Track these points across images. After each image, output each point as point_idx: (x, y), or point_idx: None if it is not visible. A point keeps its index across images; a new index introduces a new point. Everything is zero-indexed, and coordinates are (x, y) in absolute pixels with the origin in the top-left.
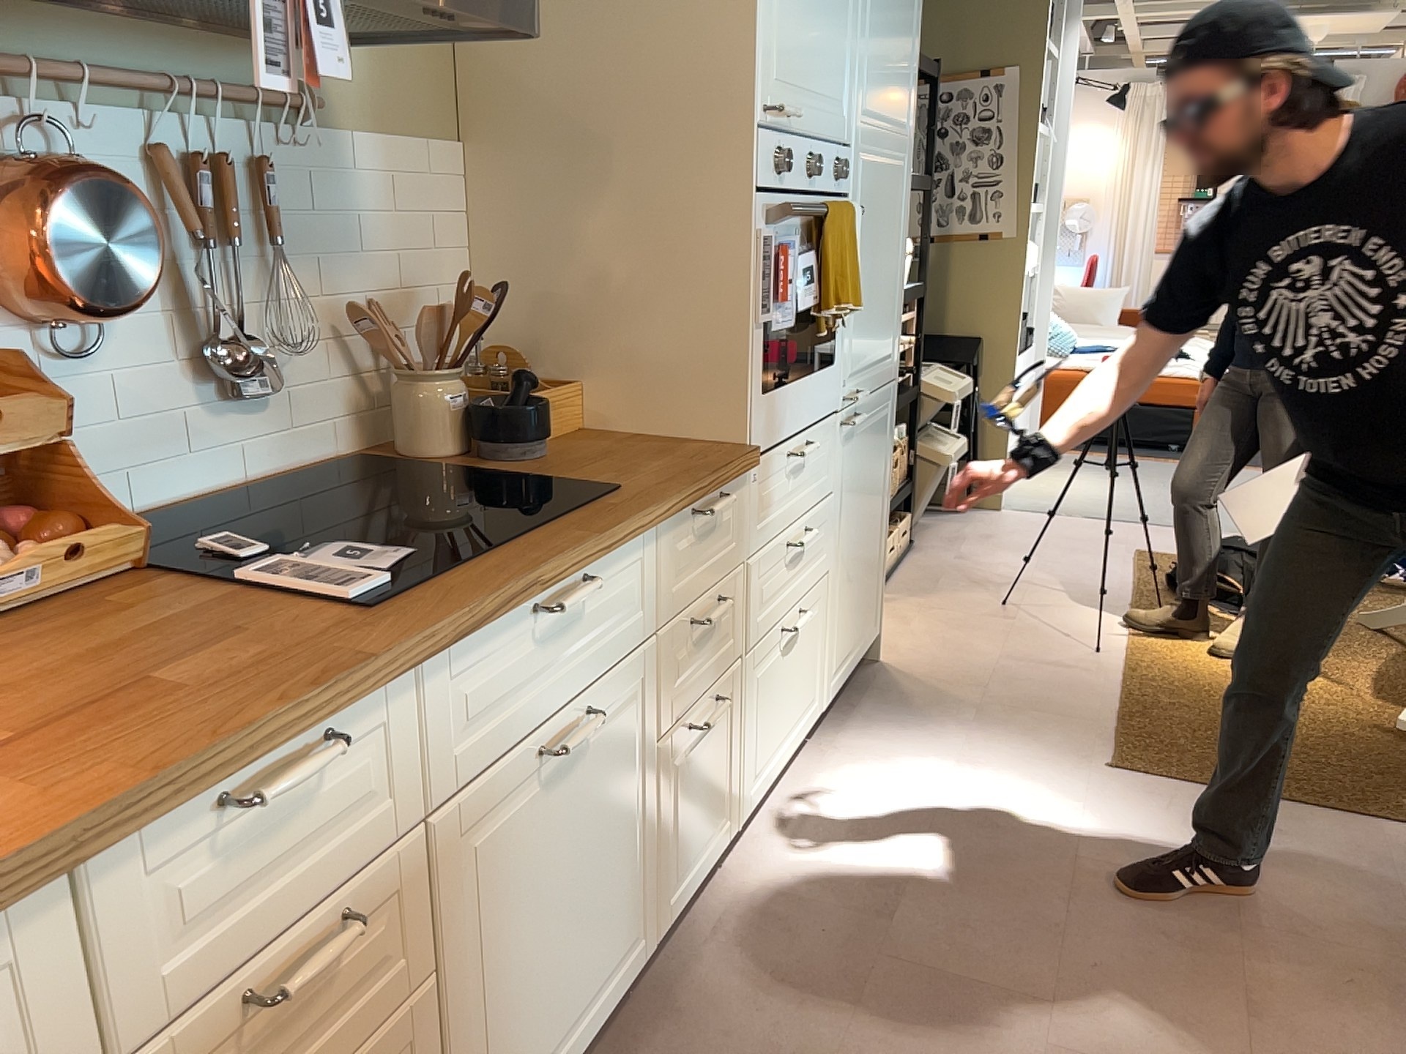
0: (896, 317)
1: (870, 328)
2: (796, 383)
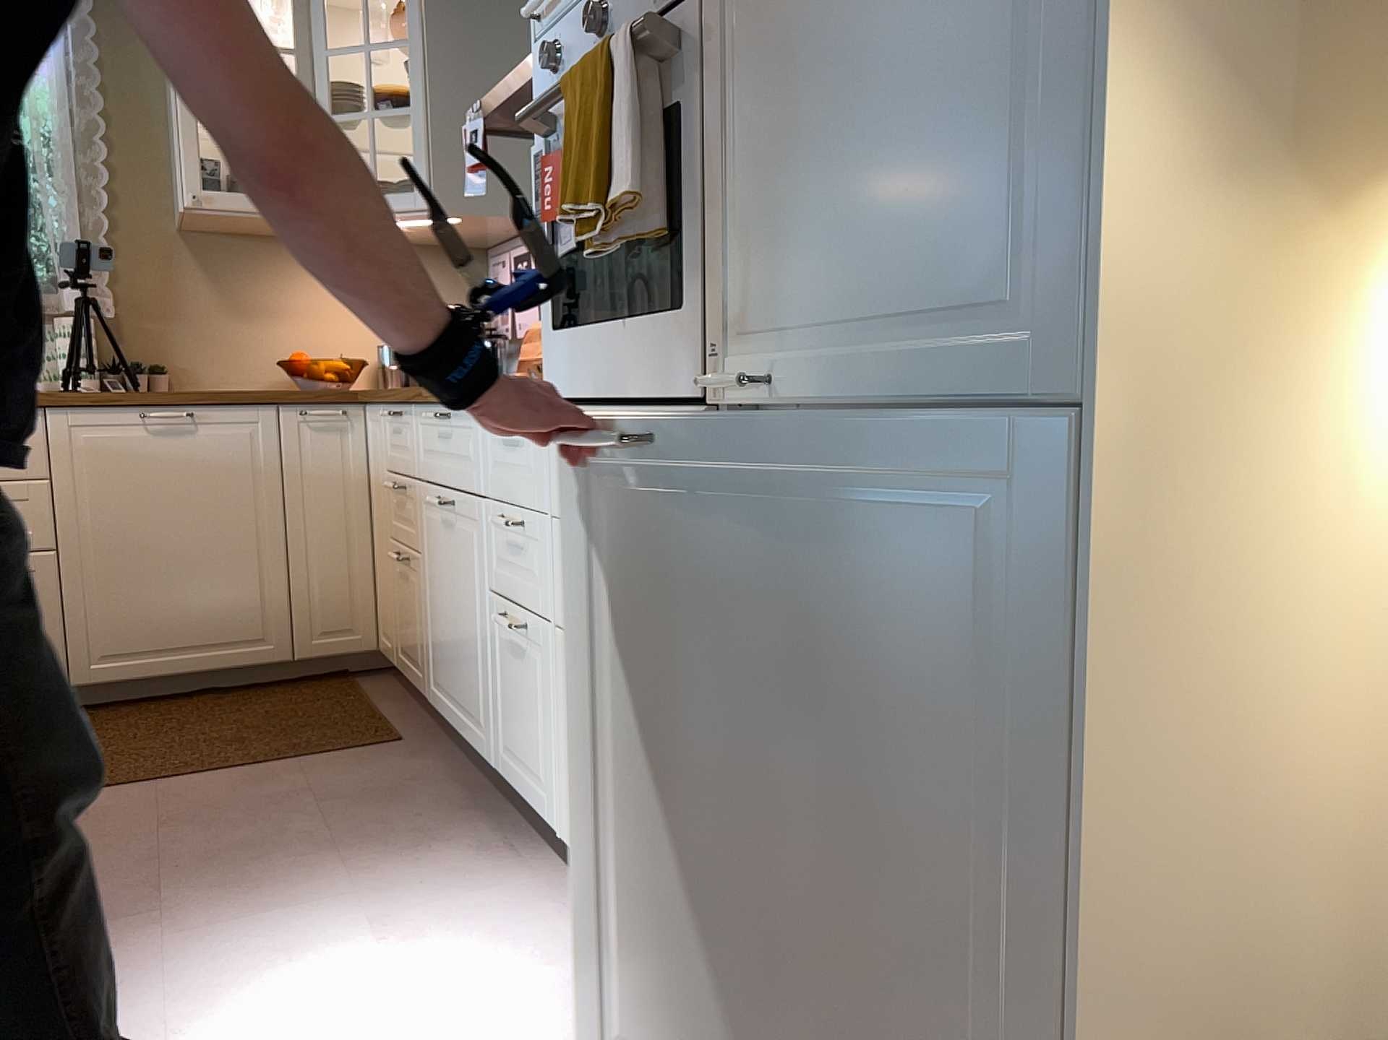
0: (1058, 170)
1: (826, 228)
2: (603, 328)
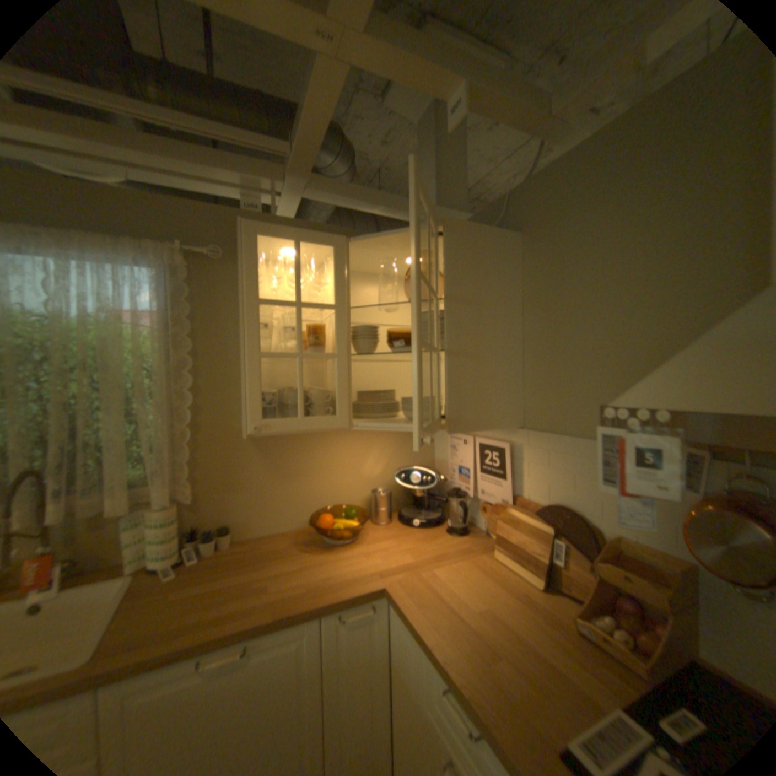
0: None
1: None
2: None
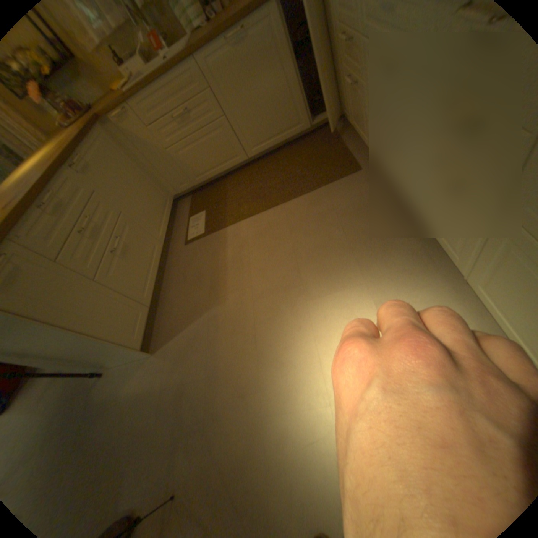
0: None
1: None
2: None
